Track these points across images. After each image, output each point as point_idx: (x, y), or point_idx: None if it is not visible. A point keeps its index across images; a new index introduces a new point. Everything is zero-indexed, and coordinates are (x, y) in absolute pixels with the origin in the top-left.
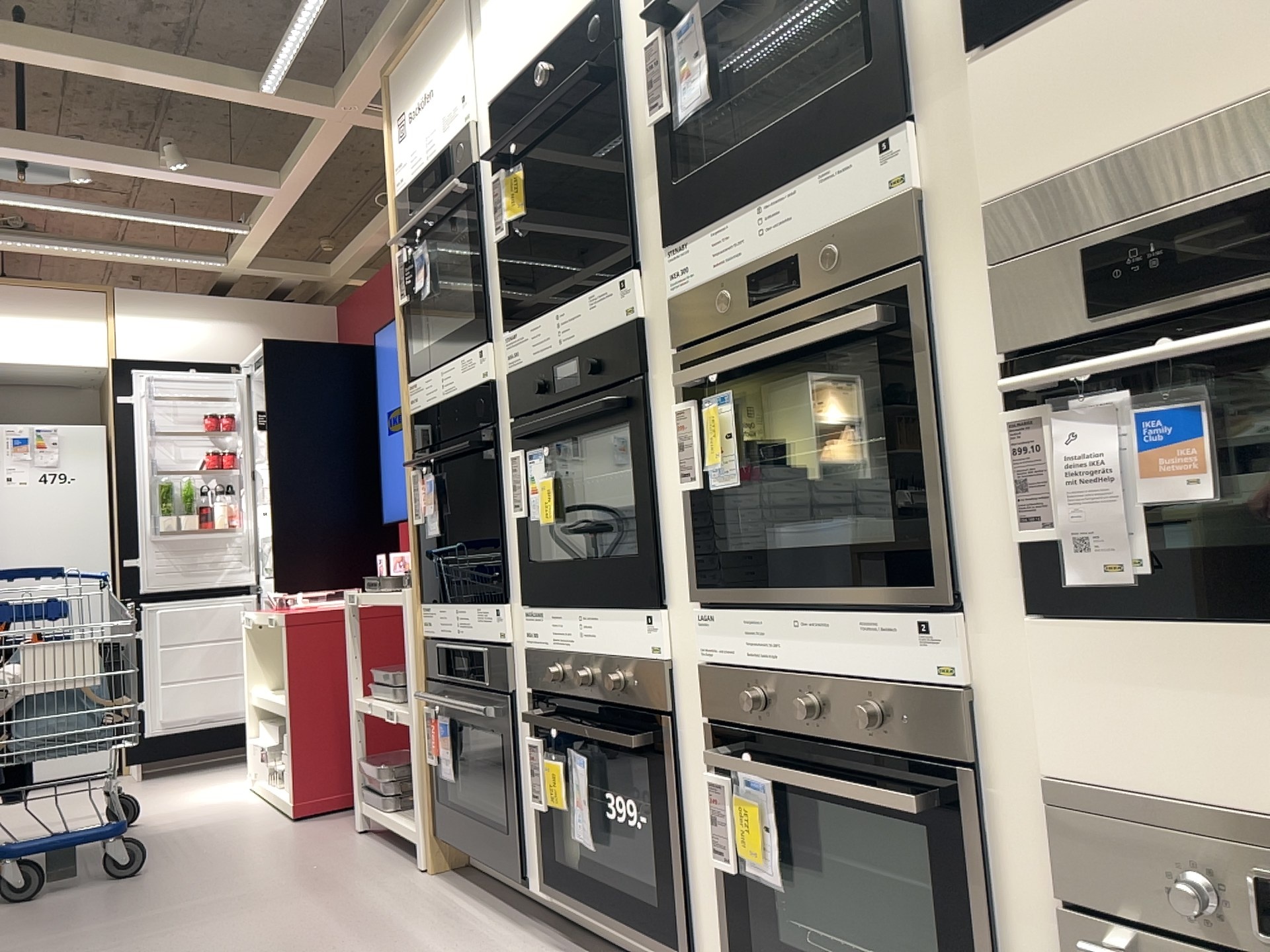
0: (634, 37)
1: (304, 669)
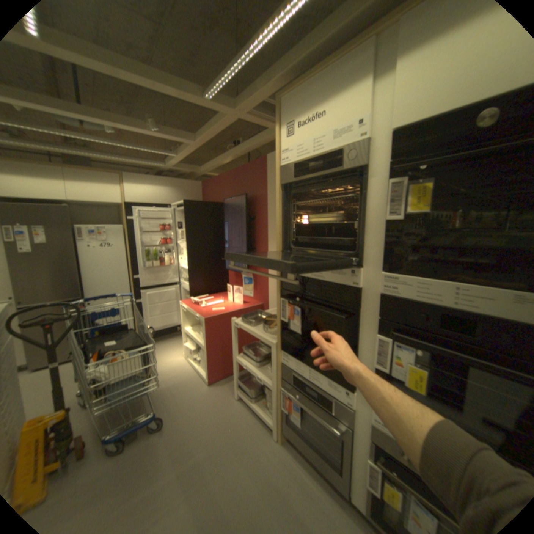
0: None
1: (210, 337)
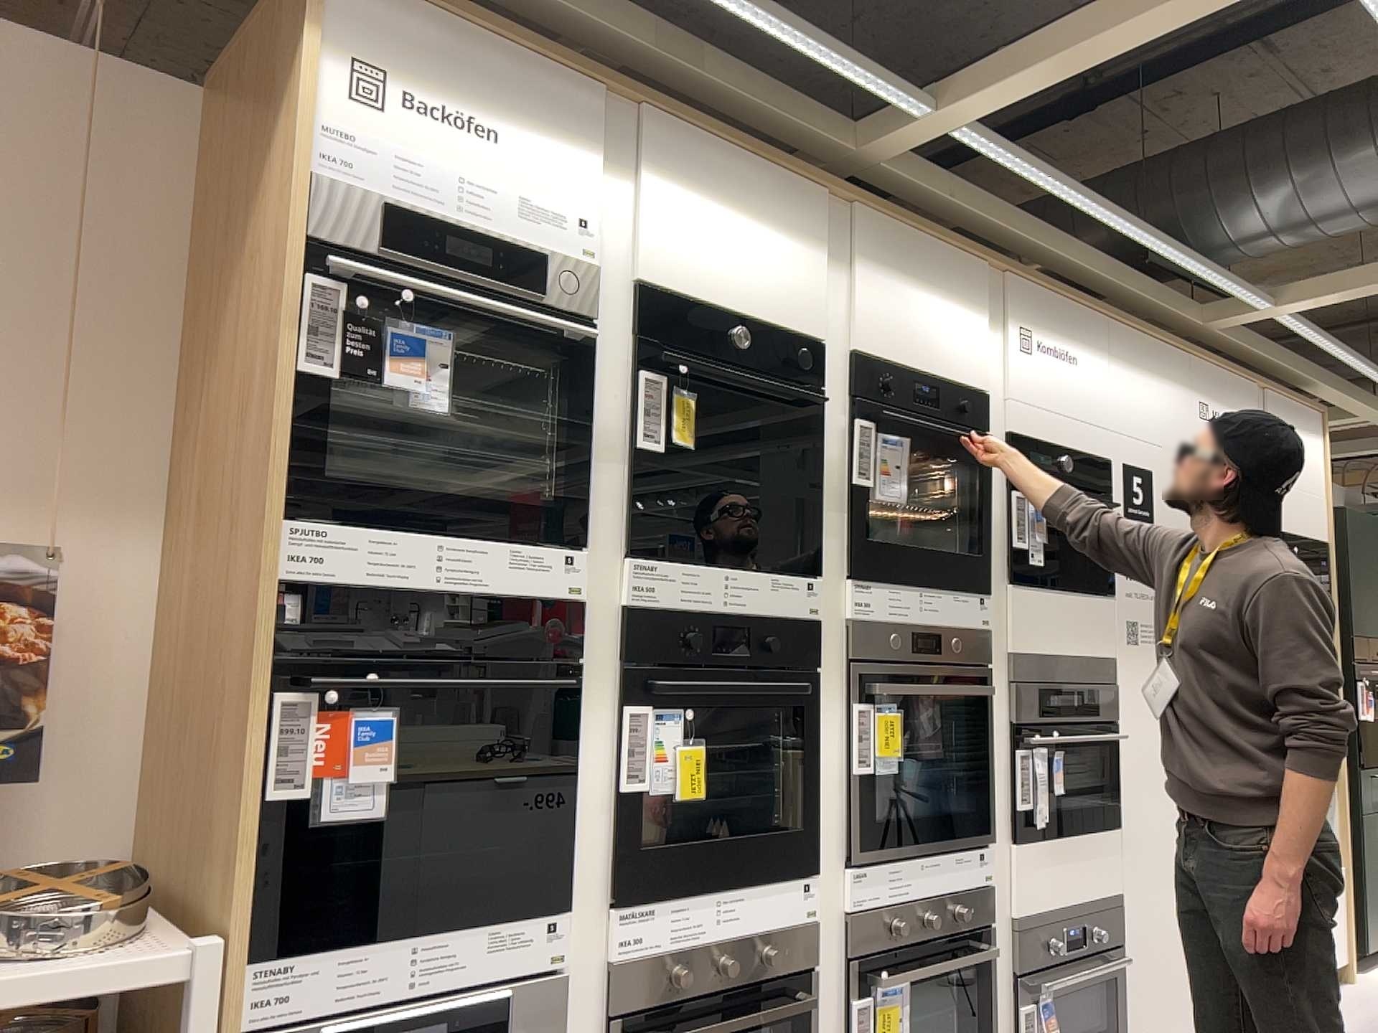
0: (829, 401)
1: None
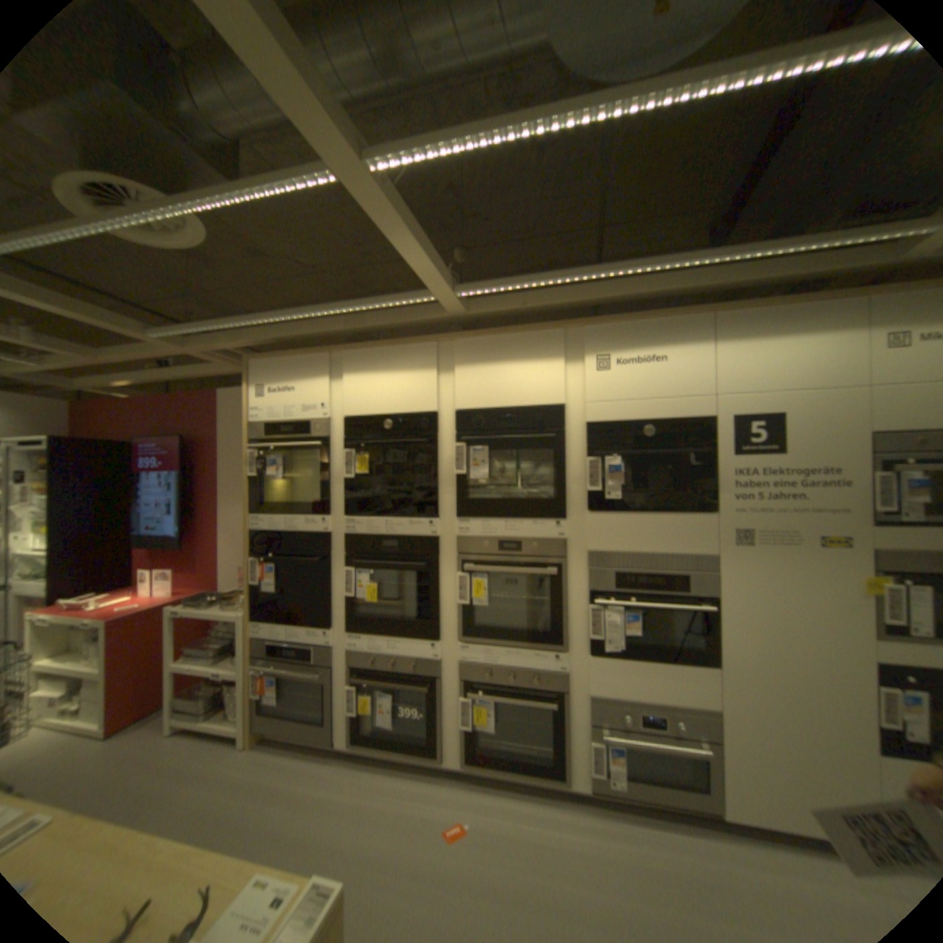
0: (446, 438)
1: (113, 654)
